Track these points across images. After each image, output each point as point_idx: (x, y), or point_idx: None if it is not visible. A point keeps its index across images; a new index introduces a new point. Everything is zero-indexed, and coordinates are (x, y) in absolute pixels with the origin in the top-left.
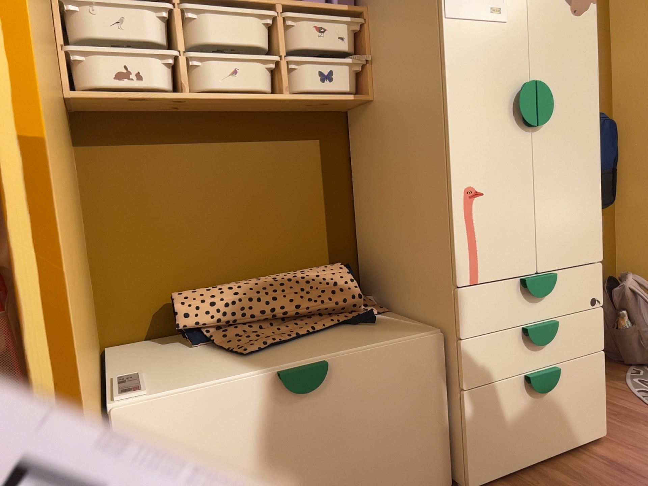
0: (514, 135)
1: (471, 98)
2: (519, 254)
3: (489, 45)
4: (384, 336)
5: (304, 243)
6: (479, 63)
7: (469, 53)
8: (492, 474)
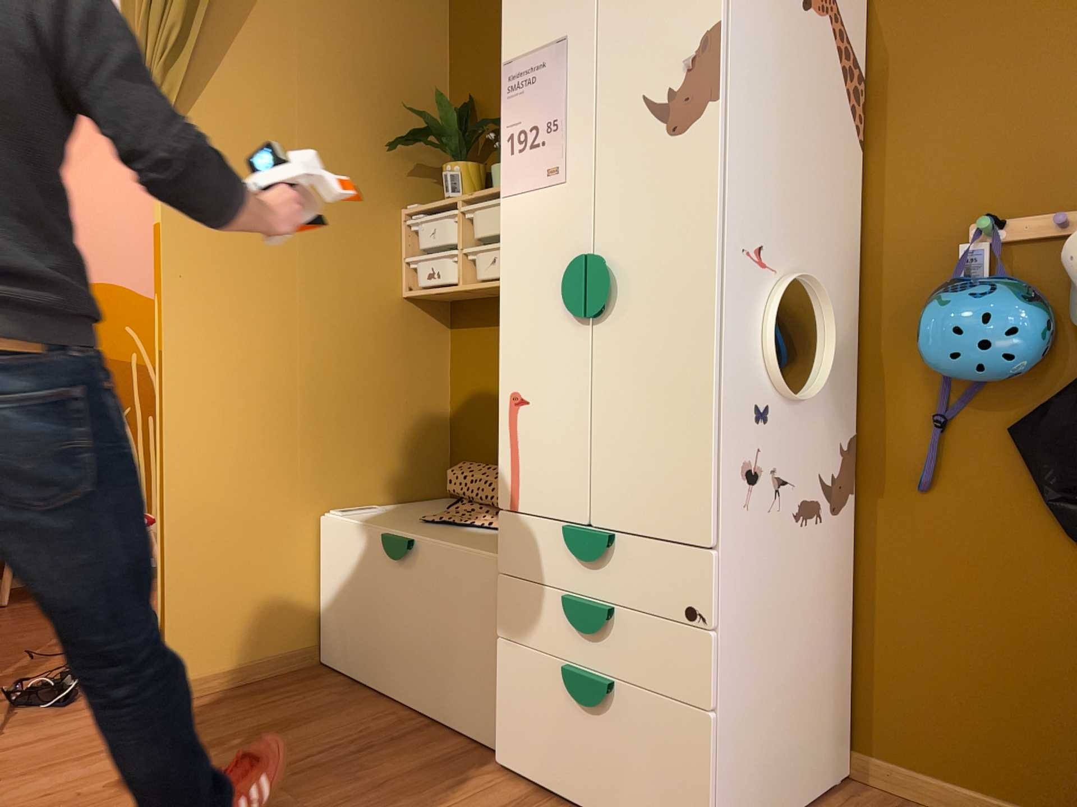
0: (567, 328)
1: (522, 285)
2: (565, 492)
3: (545, 215)
4: (486, 546)
5: None
6: (532, 240)
7: (522, 231)
8: (519, 766)
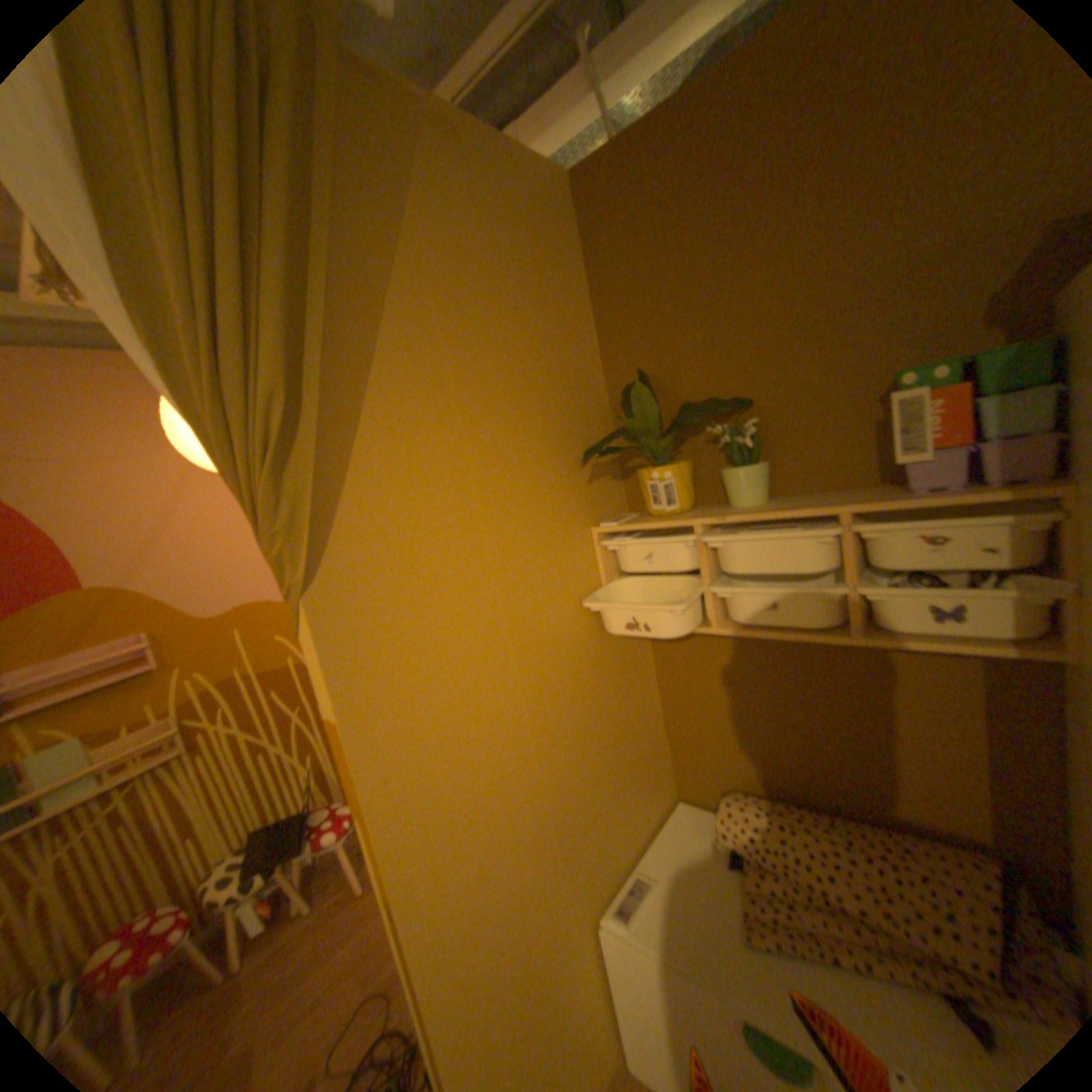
0: None
1: None
2: None
3: None
4: None
5: (937, 799)
6: None
7: None
8: None
